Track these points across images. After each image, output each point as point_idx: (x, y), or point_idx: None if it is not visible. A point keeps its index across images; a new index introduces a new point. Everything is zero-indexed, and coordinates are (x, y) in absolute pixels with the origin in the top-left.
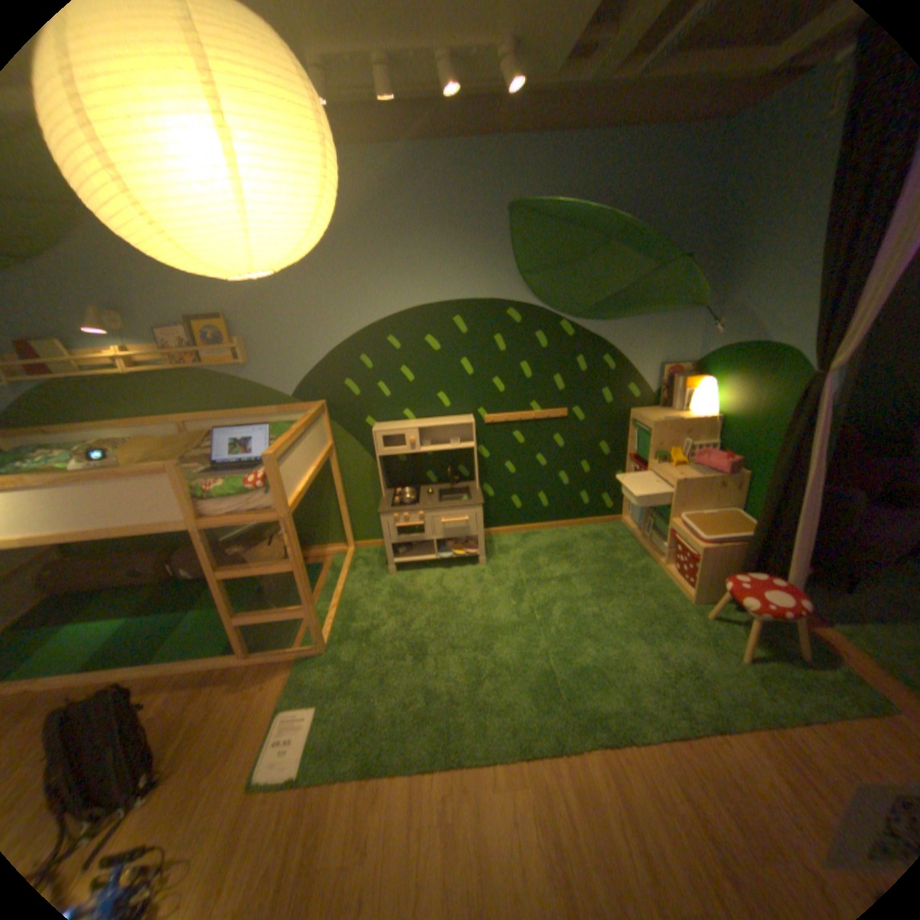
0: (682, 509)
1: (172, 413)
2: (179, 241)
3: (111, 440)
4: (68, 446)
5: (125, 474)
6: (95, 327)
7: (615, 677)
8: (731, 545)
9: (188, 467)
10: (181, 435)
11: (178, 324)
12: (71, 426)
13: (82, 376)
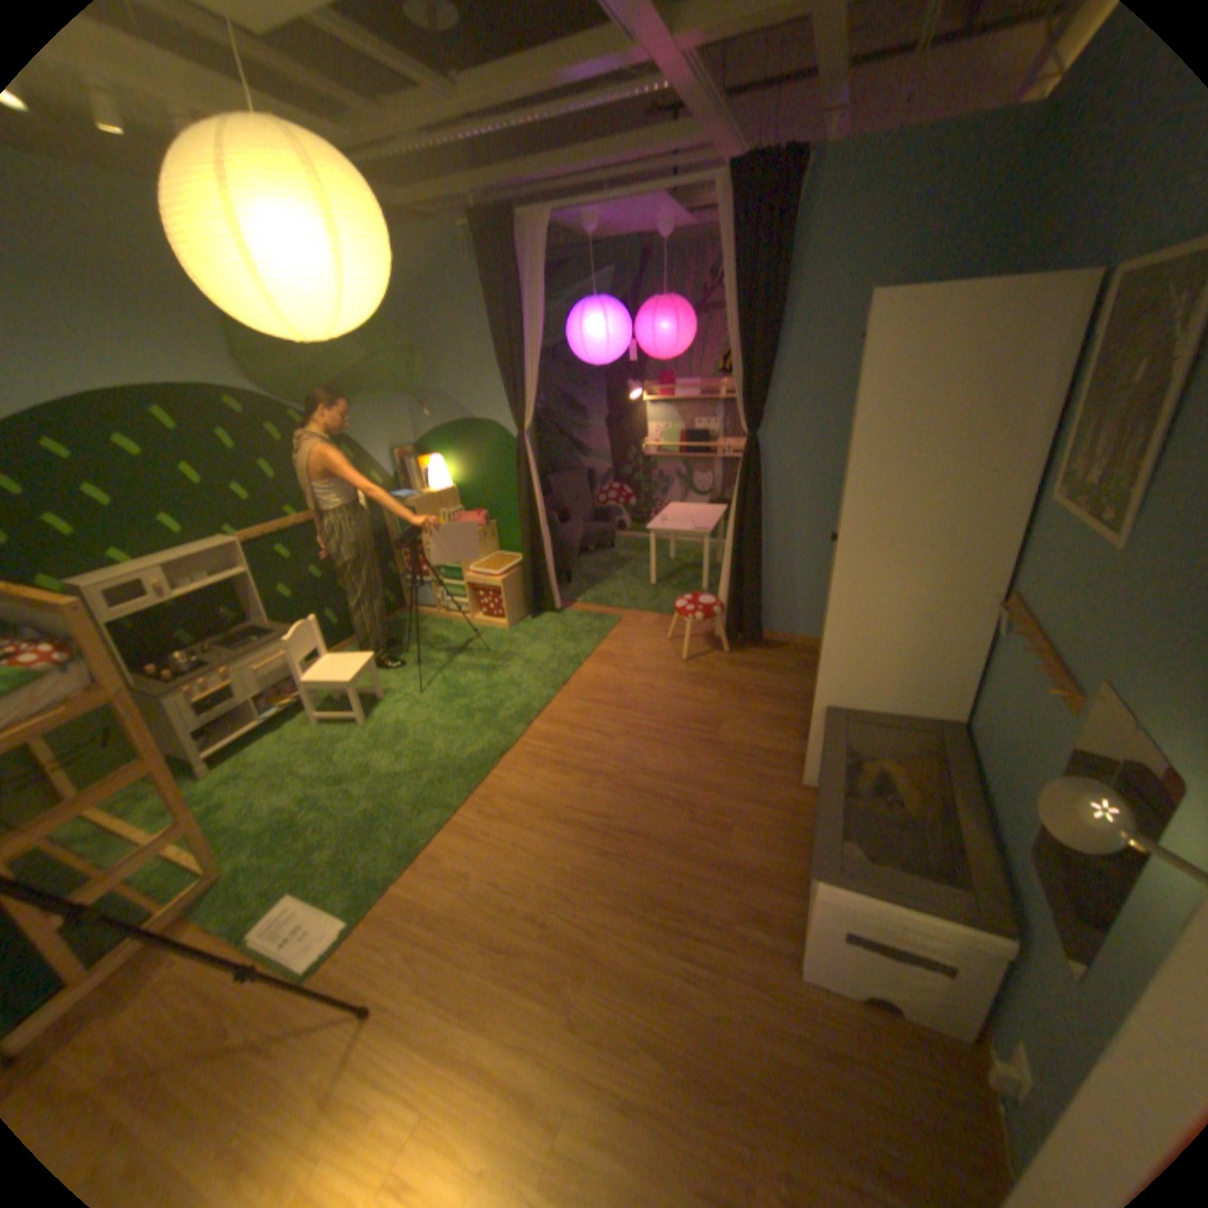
0: (468, 565)
1: None
2: (346, 313)
3: None
4: None
5: None
6: None
7: (506, 688)
8: (513, 573)
9: None
10: None
11: None
12: None
13: None
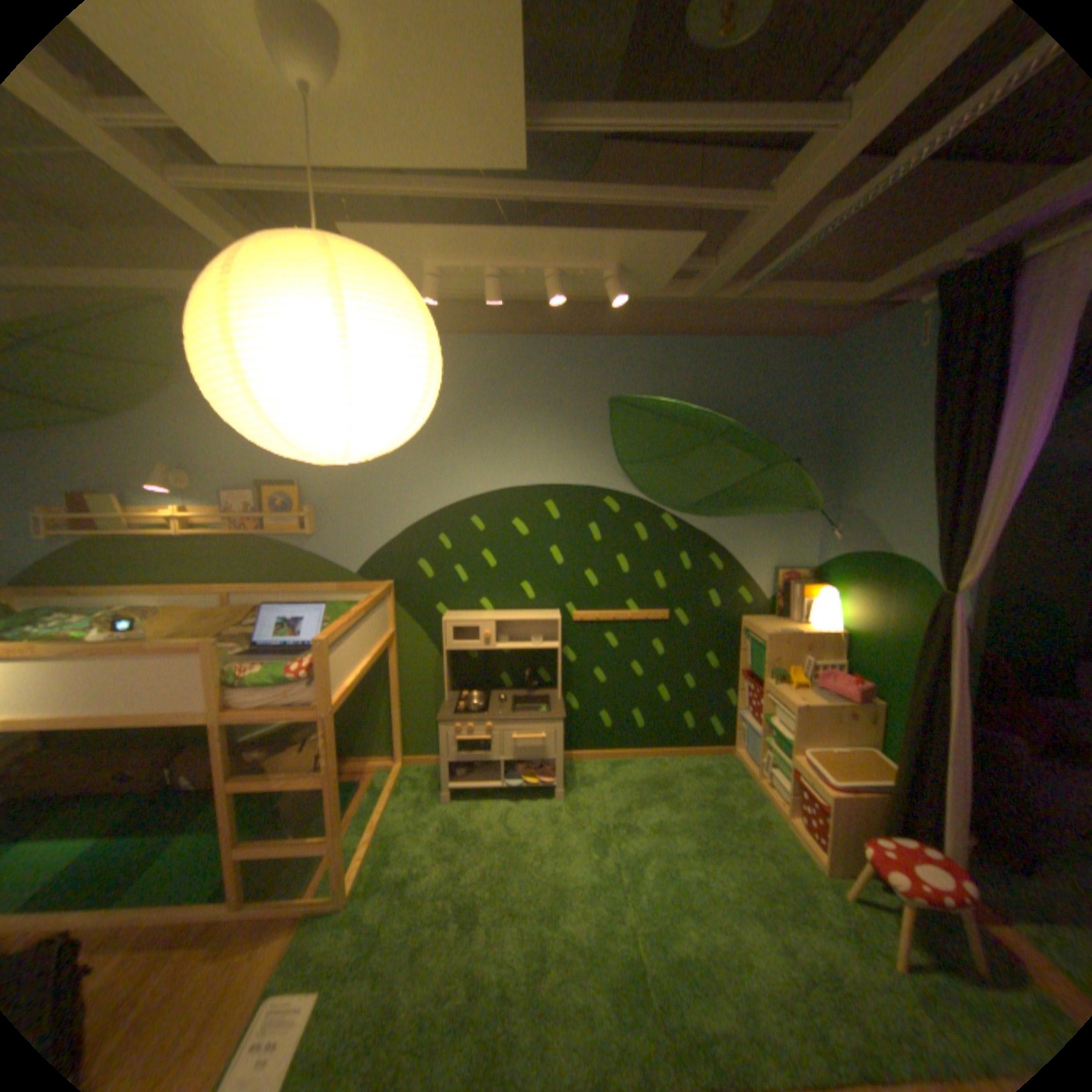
0: (806, 744)
1: (217, 582)
2: (282, 432)
3: (140, 608)
4: (90, 611)
5: (151, 651)
6: (159, 485)
7: (725, 979)
8: (868, 797)
9: (222, 647)
10: (221, 608)
11: (247, 488)
12: (99, 589)
13: (129, 534)
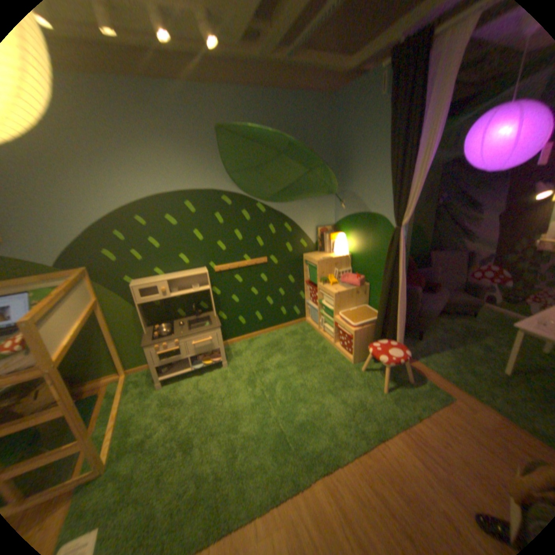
0: (339, 310)
1: None
2: None
3: None
4: None
5: None
6: None
7: (320, 424)
8: (367, 326)
9: None
10: None
11: None
12: None
13: None
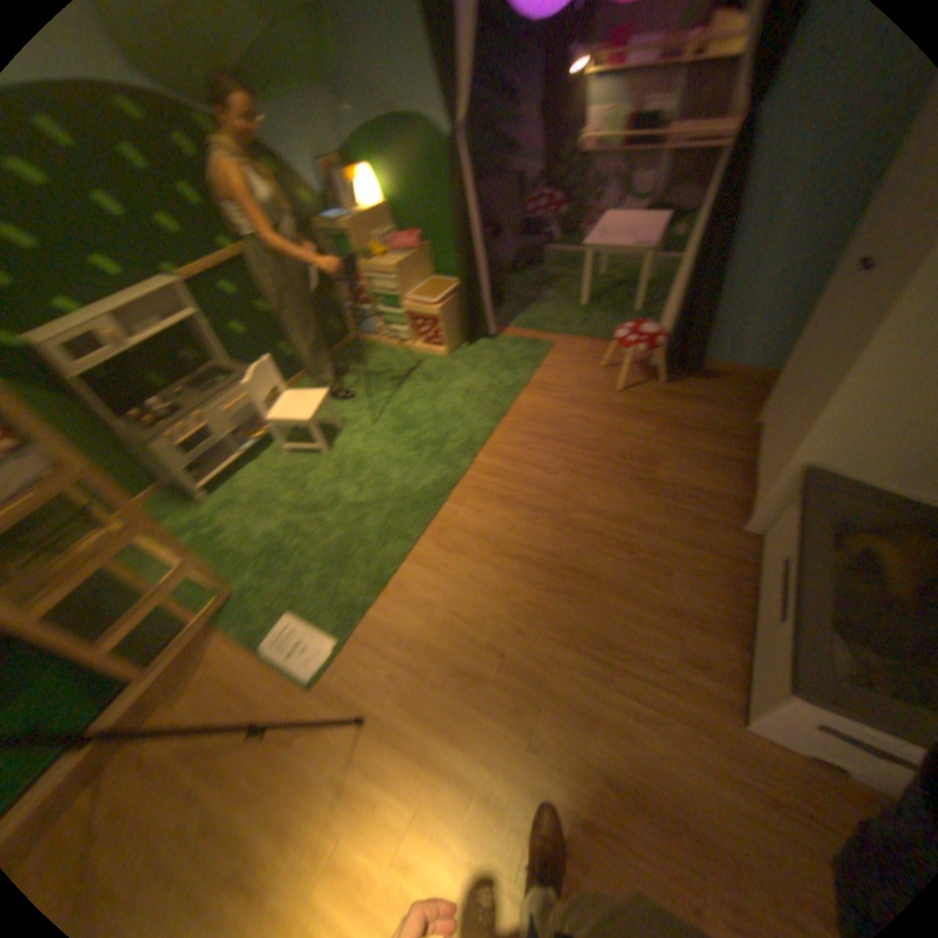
0: (407, 291)
1: None
2: None
3: None
4: None
5: None
6: None
7: (452, 418)
8: (451, 298)
9: None
10: None
11: None
12: None
13: None
